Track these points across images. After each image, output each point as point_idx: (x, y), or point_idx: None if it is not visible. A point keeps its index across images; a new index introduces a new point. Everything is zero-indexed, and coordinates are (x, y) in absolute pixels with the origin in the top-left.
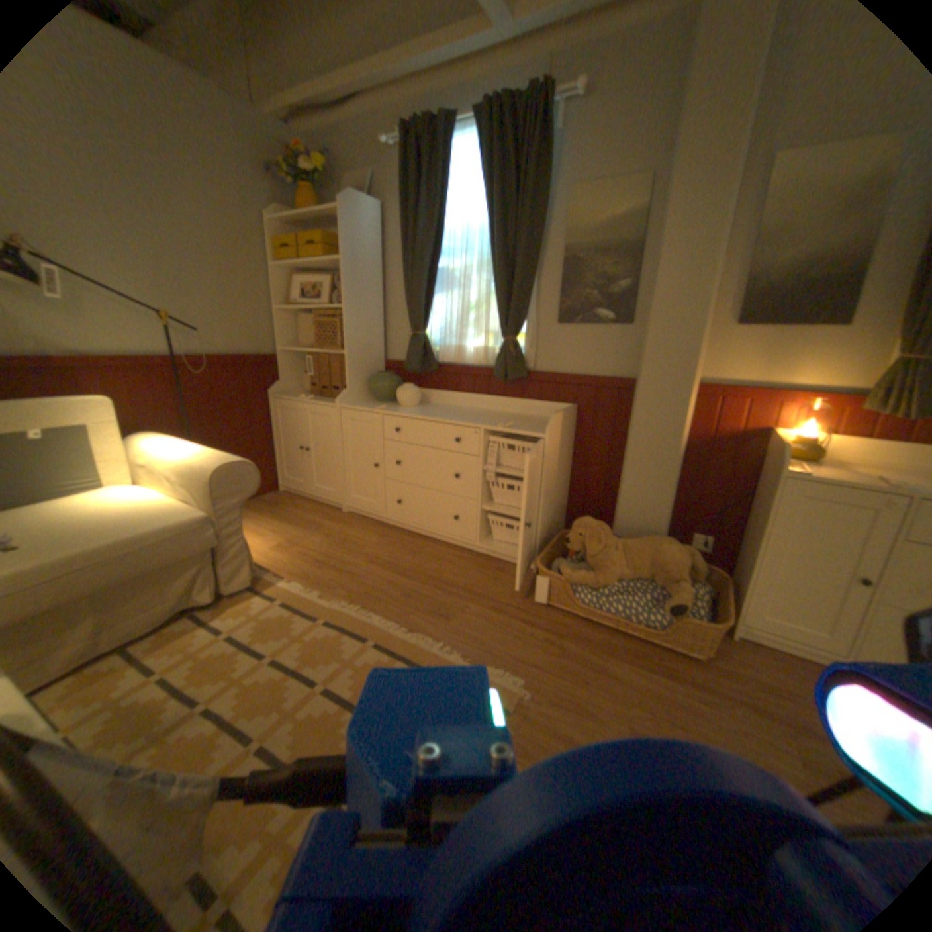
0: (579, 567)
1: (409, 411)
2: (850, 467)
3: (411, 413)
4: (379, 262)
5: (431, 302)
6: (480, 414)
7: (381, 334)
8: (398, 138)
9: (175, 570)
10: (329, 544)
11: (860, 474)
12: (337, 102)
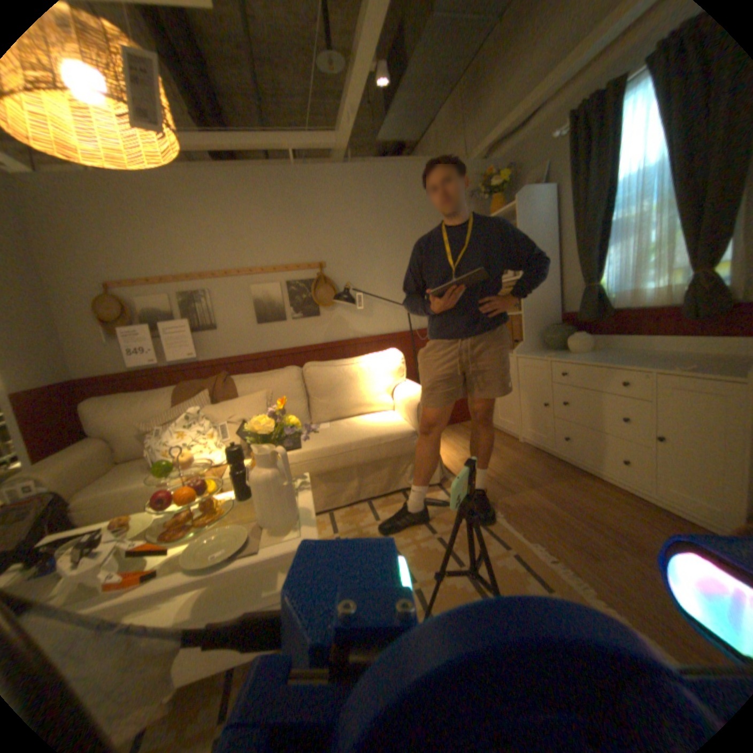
0: None
1: (579, 357)
2: None
3: (580, 358)
4: (556, 232)
5: (607, 253)
6: (664, 357)
7: (559, 291)
8: (572, 125)
9: (397, 461)
10: (503, 465)
11: None
12: (524, 123)
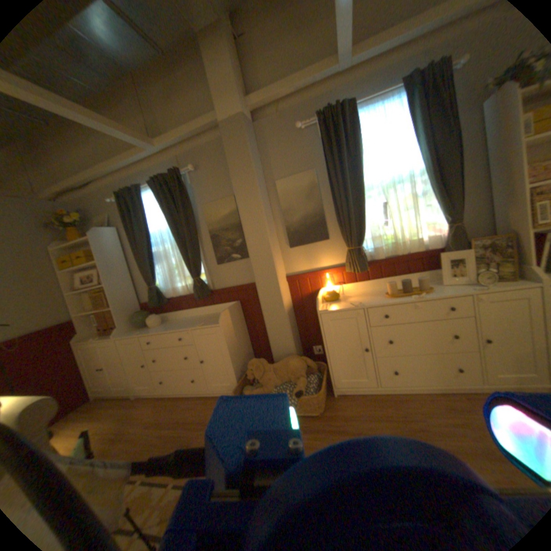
0: (256, 386)
1: (153, 330)
2: (349, 298)
3: (154, 331)
4: (122, 255)
5: (154, 269)
6: (193, 319)
7: (132, 291)
8: (116, 198)
9: None
10: (120, 425)
11: (349, 301)
12: (82, 186)
